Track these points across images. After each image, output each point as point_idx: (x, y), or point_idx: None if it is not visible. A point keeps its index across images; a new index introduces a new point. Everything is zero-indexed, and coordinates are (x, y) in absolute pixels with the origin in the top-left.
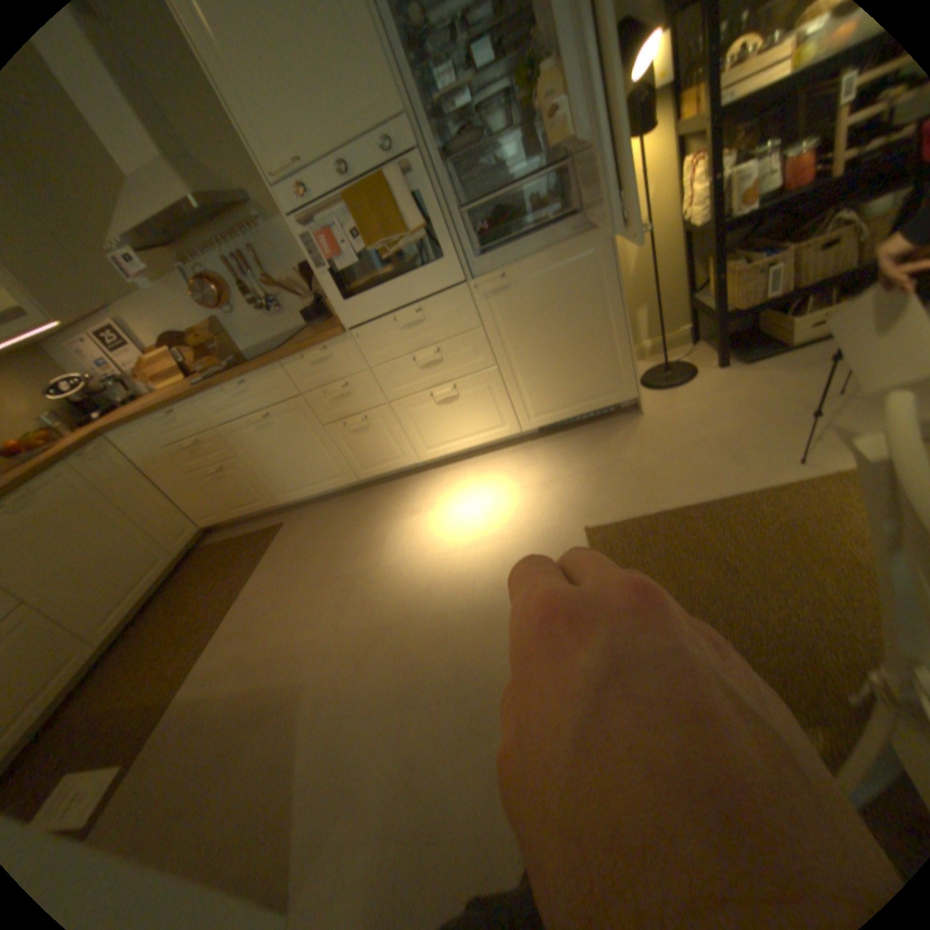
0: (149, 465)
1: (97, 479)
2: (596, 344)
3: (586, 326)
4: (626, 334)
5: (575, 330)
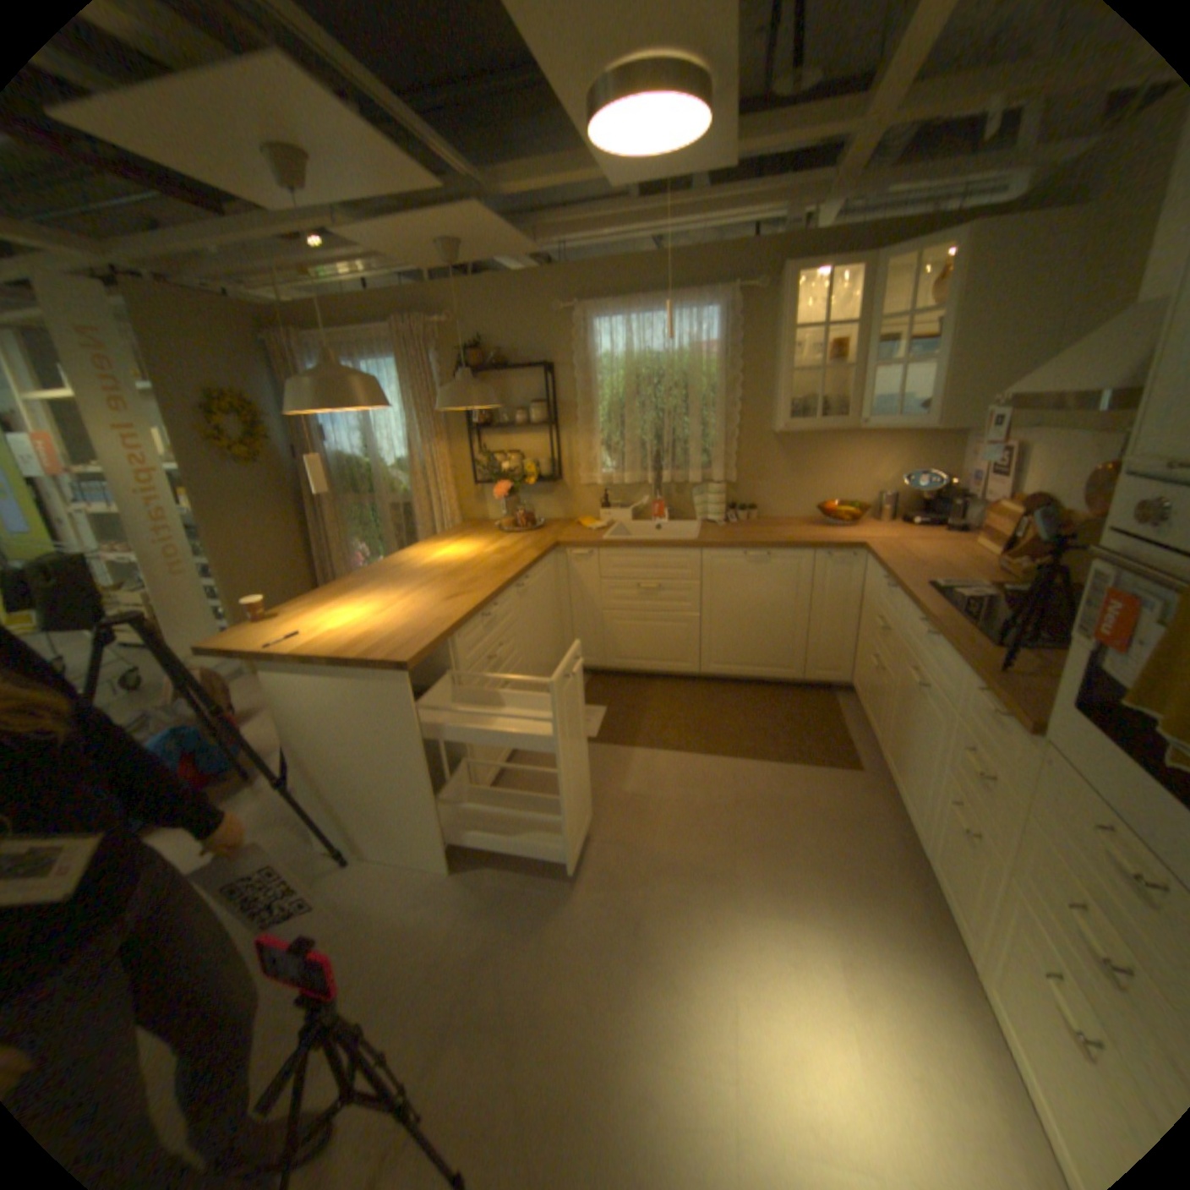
0: (865, 603)
1: (818, 579)
2: None
3: None
4: None
5: None
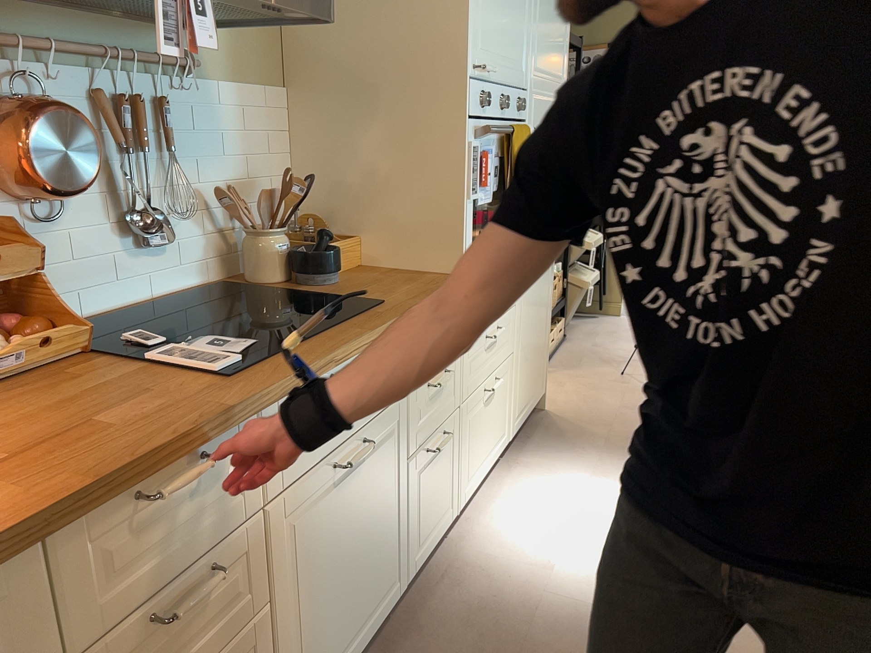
0: None
1: None
2: (542, 337)
3: (542, 318)
4: (549, 330)
5: (539, 321)
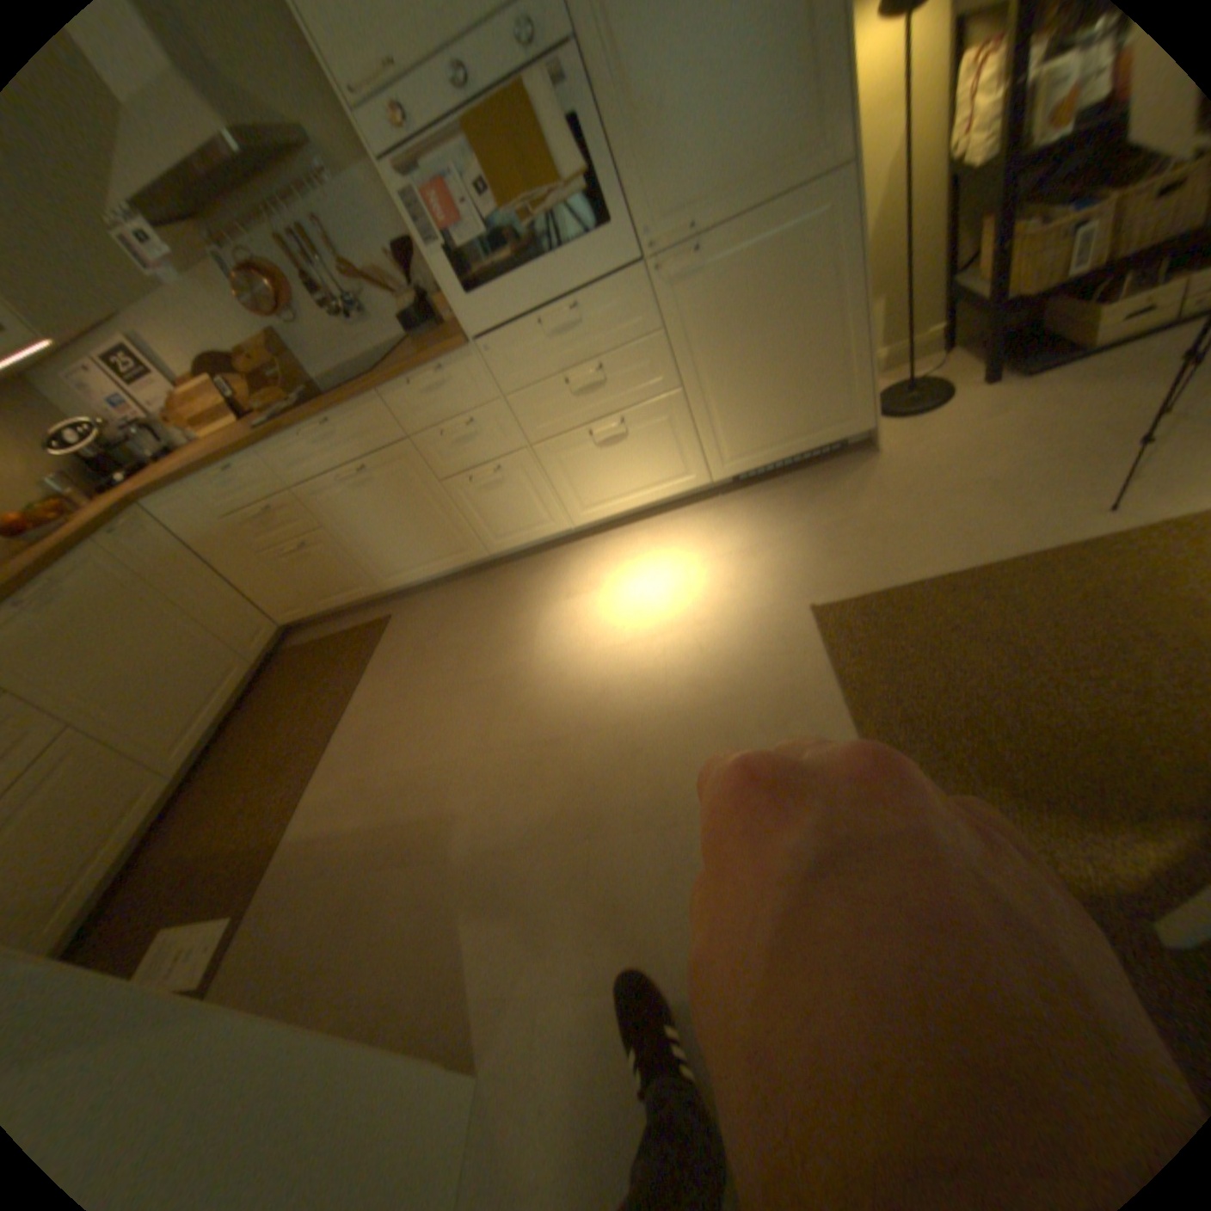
0: (204, 544)
1: (137, 563)
2: (824, 351)
3: (811, 324)
4: (868, 335)
5: (795, 330)
